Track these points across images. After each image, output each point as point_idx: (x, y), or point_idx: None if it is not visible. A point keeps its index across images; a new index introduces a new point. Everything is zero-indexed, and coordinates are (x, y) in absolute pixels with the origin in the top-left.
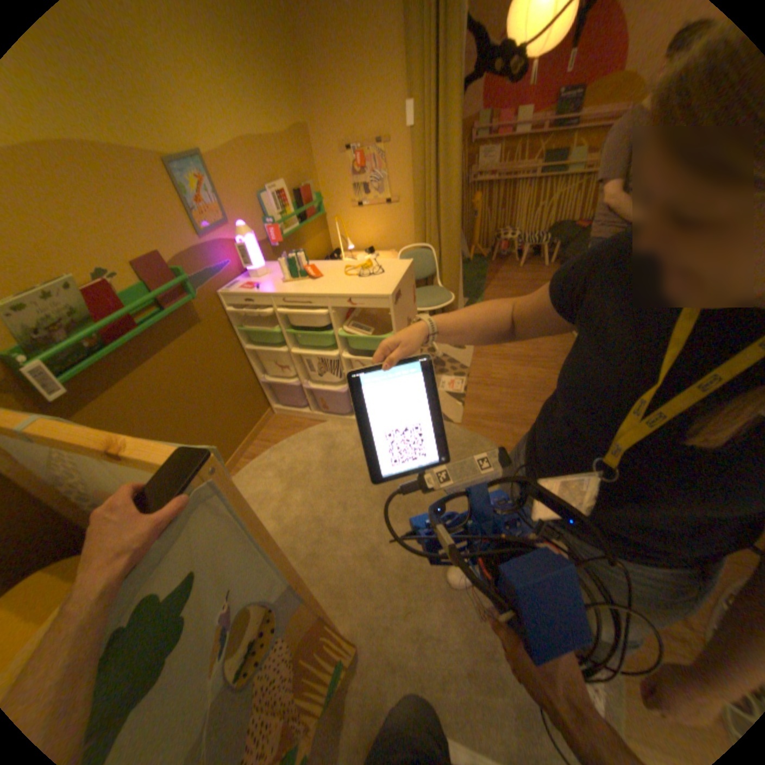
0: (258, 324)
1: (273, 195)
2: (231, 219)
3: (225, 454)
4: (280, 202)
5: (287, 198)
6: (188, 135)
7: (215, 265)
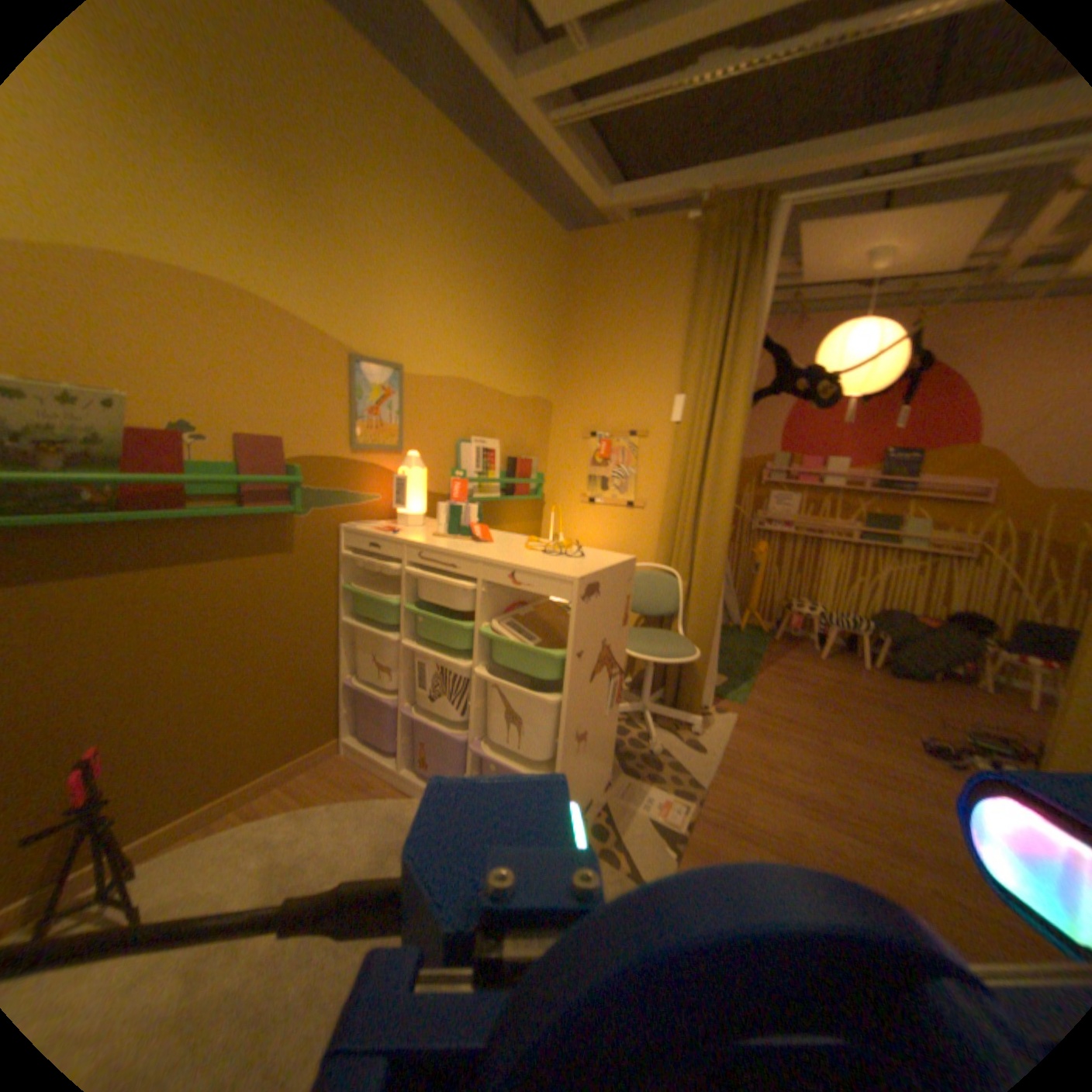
0: (377, 589)
1: (478, 450)
2: (409, 452)
3: (209, 792)
4: (485, 461)
5: (497, 462)
6: (399, 351)
7: (357, 493)
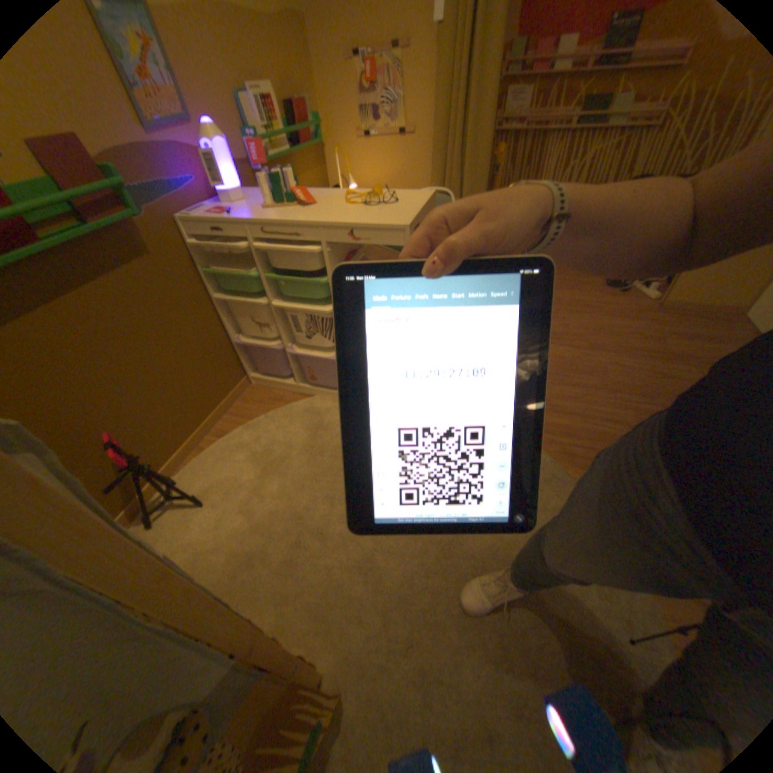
0: (230, 265)
1: (256, 98)
2: (195, 116)
3: (185, 430)
4: (265, 110)
5: (275, 108)
6: None
7: (171, 177)
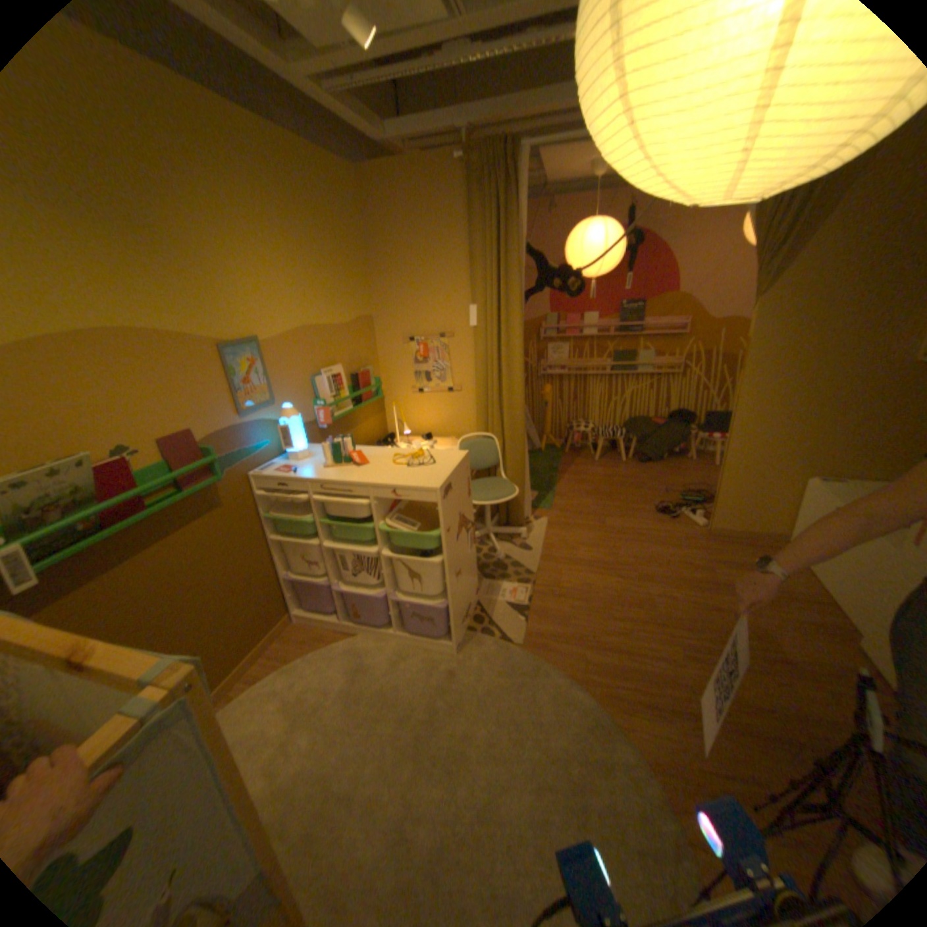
0: (289, 511)
1: (329, 379)
2: (279, 400)
3: (218, 676)
4: (335, 385)
5: (344, 381)
6: (250, 324)
7: (252, 445)
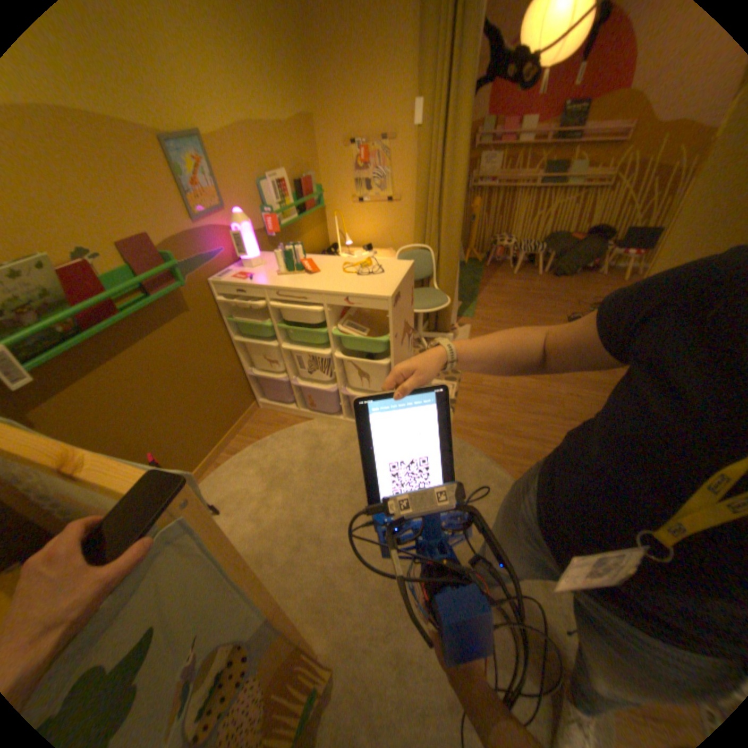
0: (249, 315)
1: (274, 184)
2: (228, 205)
3: (205, 448)
4: (280, 191)
5: (288, 188)
6: (189, 113)
7: (208, 251)
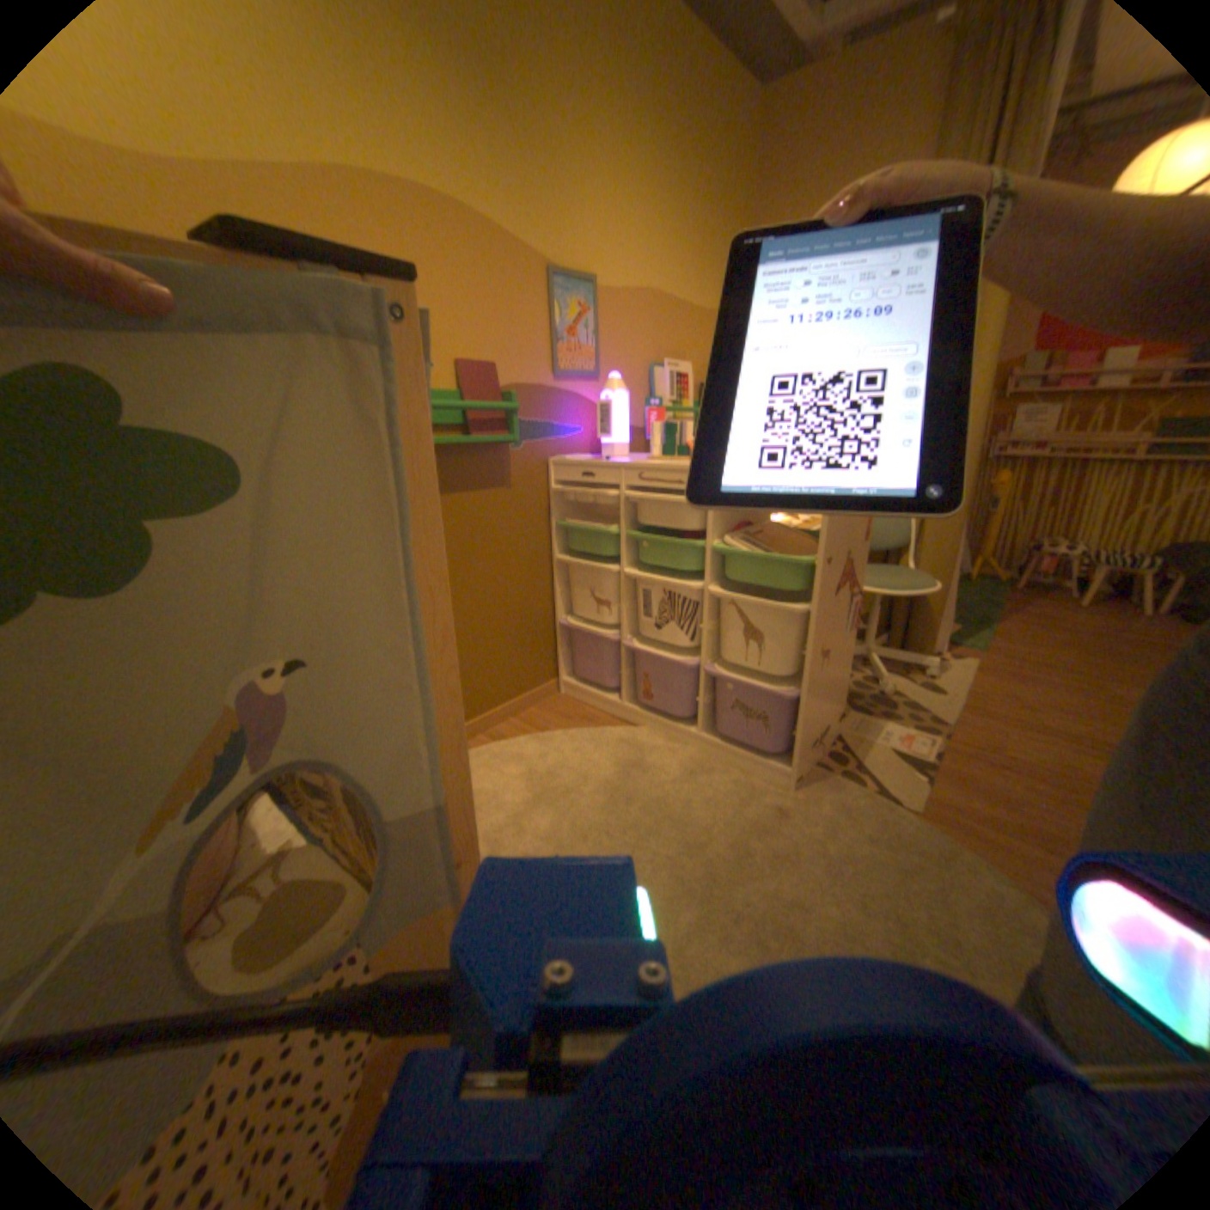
0: (588, 522)
1: (672, 373)
2: (604, 377)
3: None
4: (678, 387)
5: (690, 387)
6: (591, 257)
7: (560, 423)
